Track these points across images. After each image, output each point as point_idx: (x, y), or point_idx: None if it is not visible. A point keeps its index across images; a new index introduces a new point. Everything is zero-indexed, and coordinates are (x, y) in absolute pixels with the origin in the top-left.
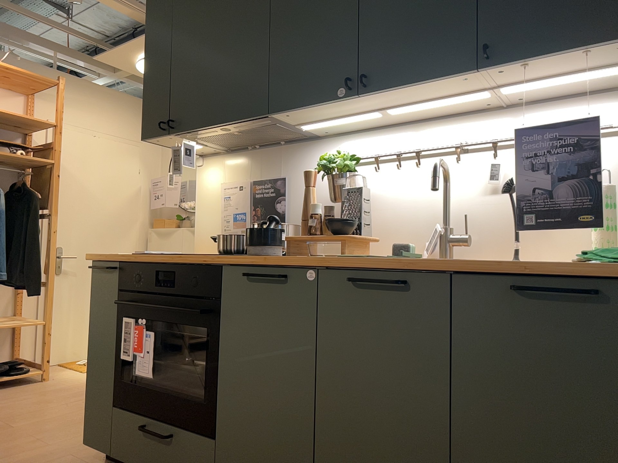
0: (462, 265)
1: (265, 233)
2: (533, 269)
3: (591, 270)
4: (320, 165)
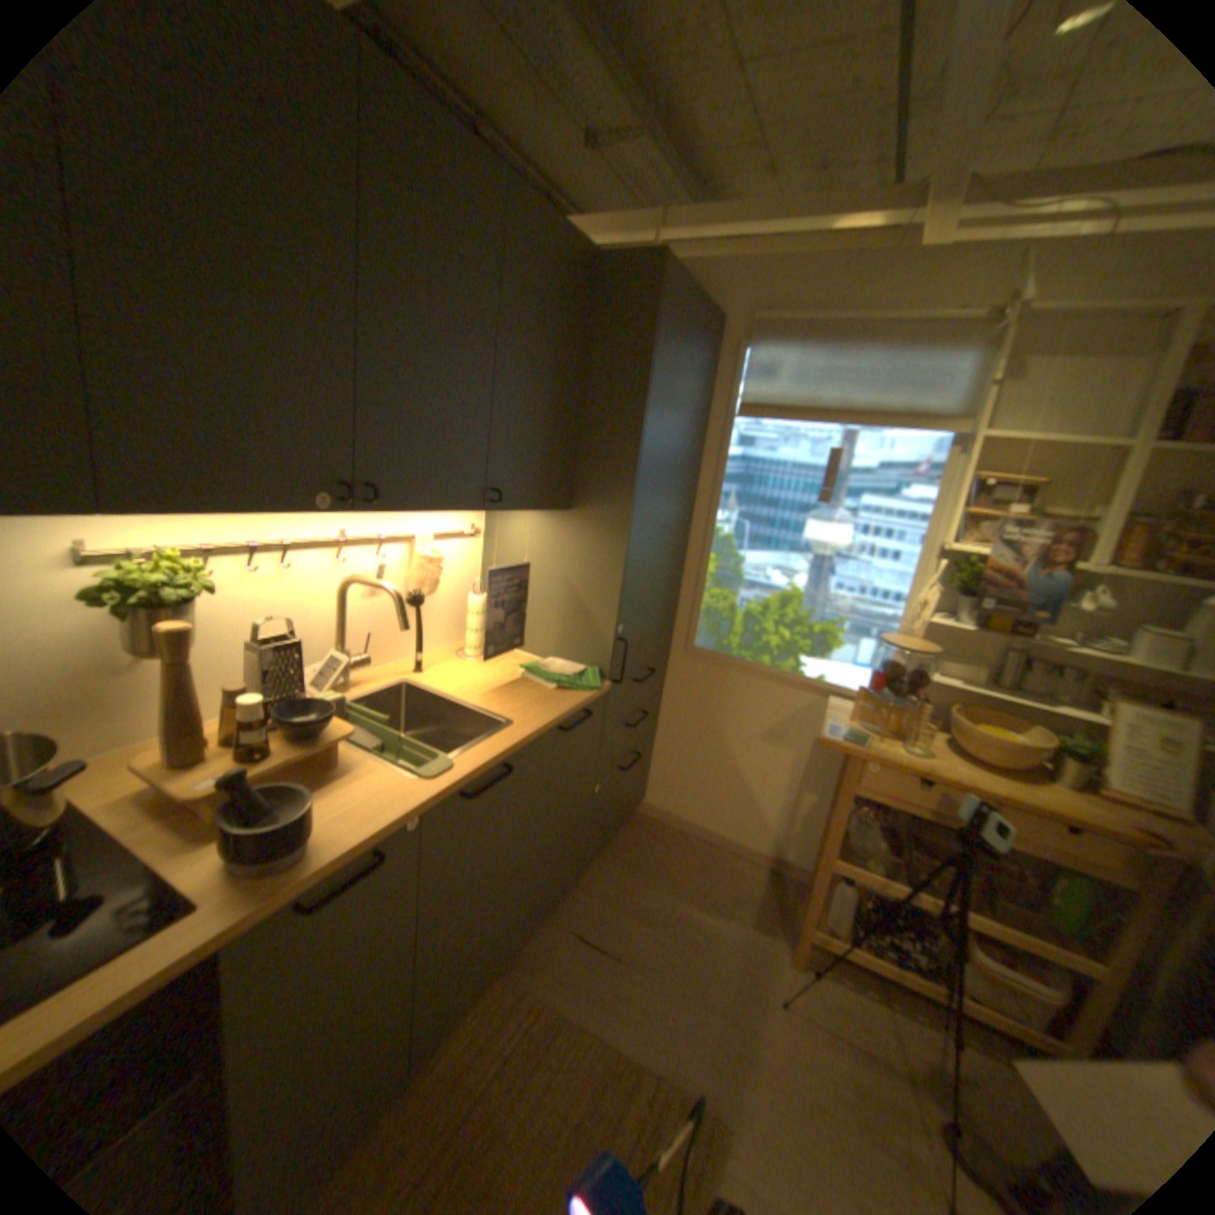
0: (544, 731)
1: (300, 816)
2: (570, 713)
3: (582, 699)
4: (137, 596)
